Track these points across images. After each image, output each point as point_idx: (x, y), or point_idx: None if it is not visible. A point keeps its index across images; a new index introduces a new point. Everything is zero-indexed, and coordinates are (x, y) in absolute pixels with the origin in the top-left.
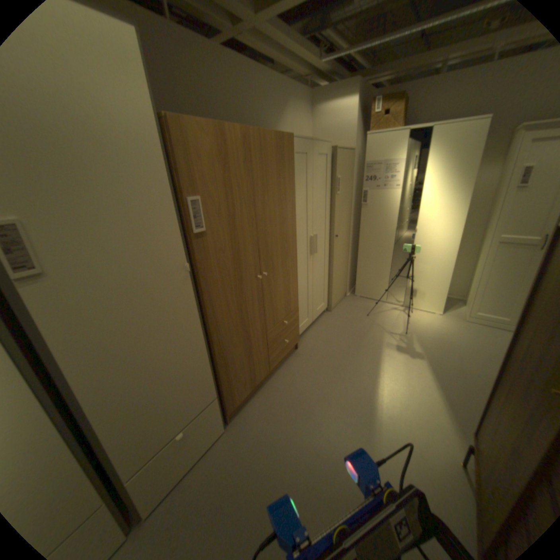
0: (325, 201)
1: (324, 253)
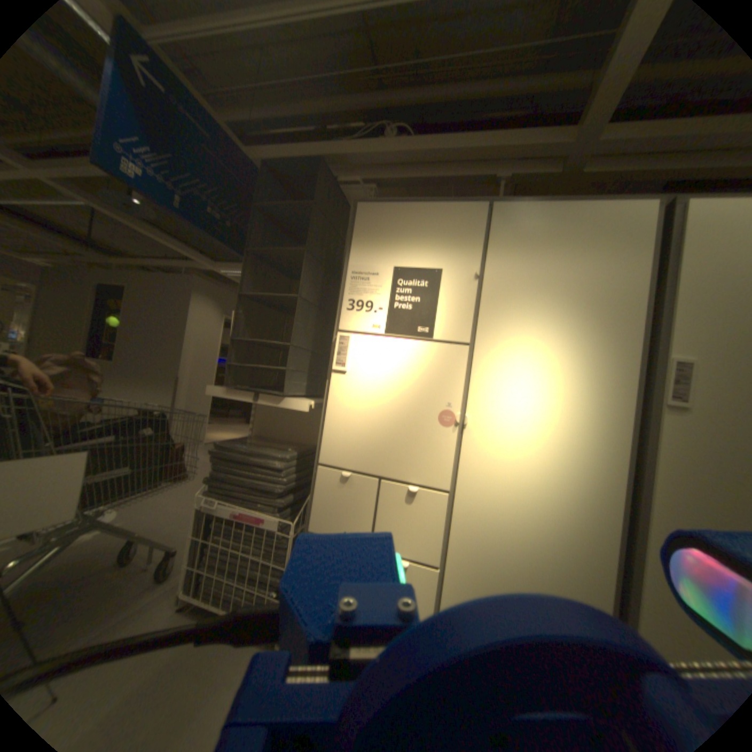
0: None
1: None
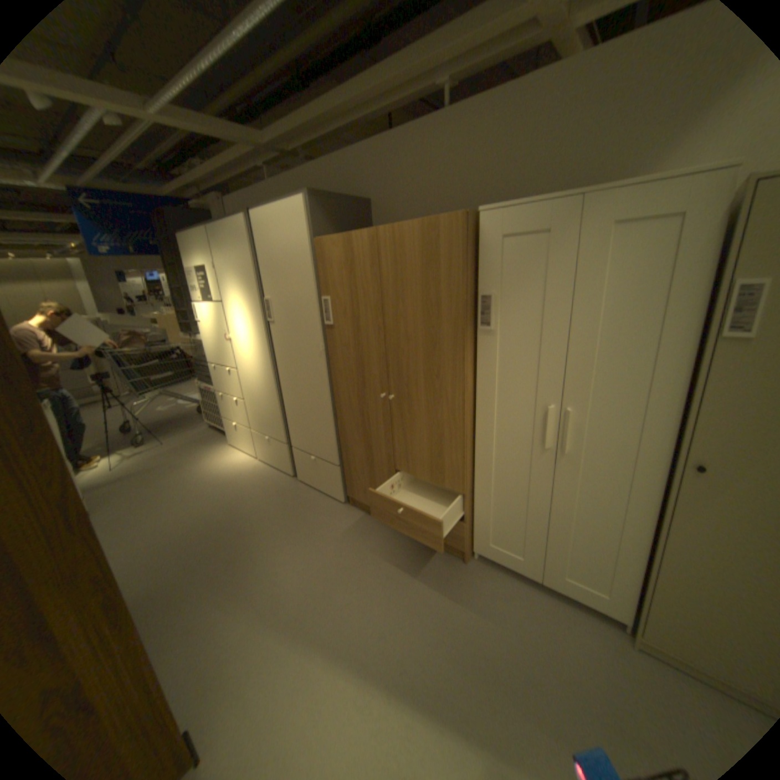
0: (660, 348)
1: (634, 481)
